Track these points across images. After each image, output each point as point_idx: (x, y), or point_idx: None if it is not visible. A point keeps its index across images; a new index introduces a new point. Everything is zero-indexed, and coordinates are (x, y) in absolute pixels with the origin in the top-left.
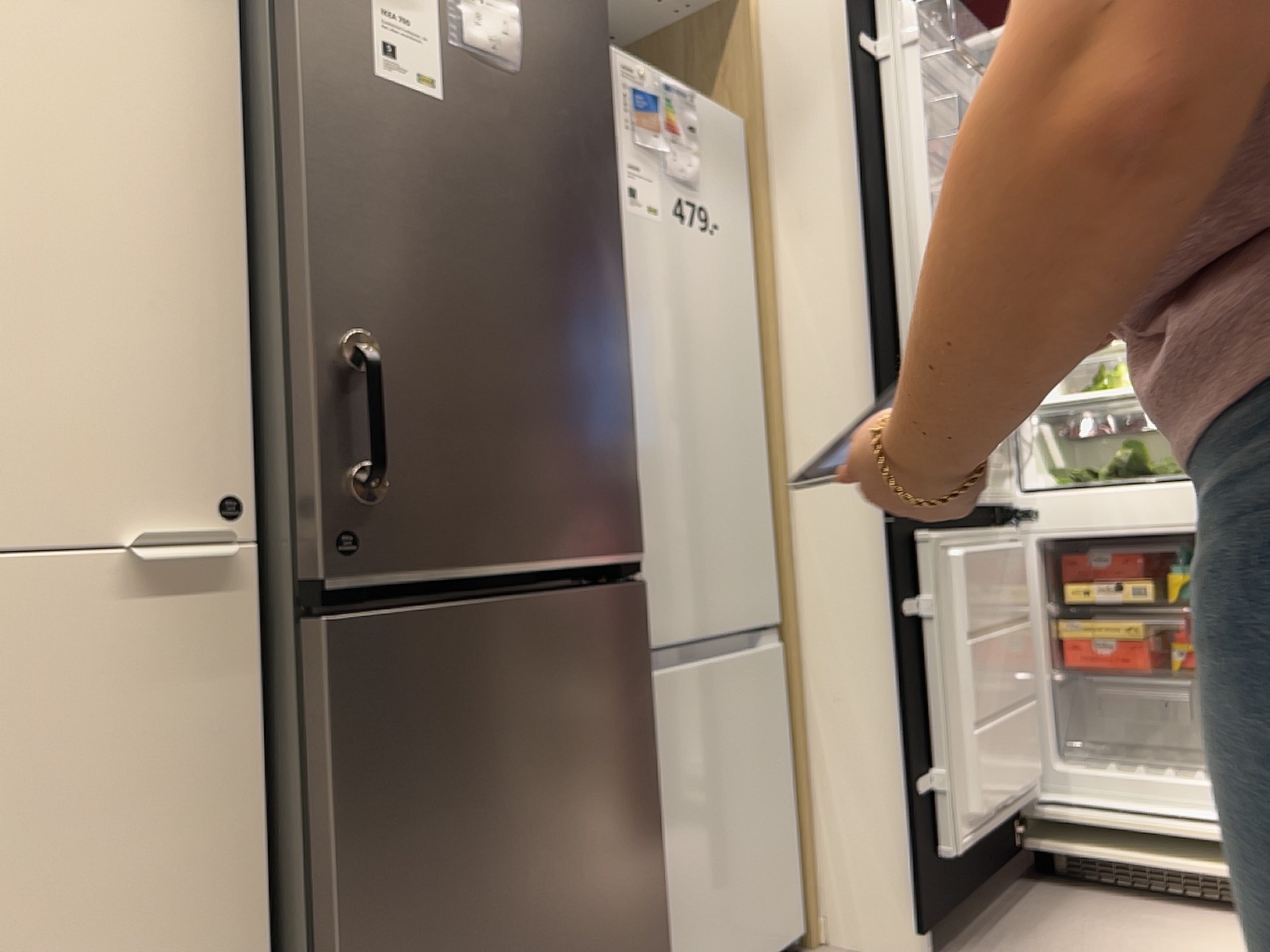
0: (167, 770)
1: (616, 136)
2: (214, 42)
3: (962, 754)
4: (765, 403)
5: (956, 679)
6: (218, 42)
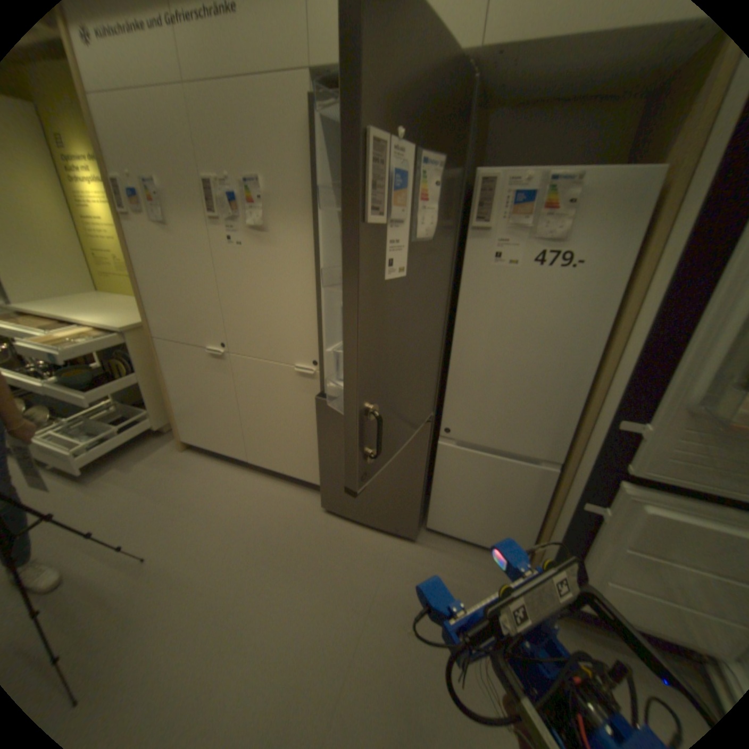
0: (305, 406)
1: (491, 226)
2: (310, 244)
3: (597, 582)
4: (604, 363)
5: (611, 556)
6: (311, 244)
